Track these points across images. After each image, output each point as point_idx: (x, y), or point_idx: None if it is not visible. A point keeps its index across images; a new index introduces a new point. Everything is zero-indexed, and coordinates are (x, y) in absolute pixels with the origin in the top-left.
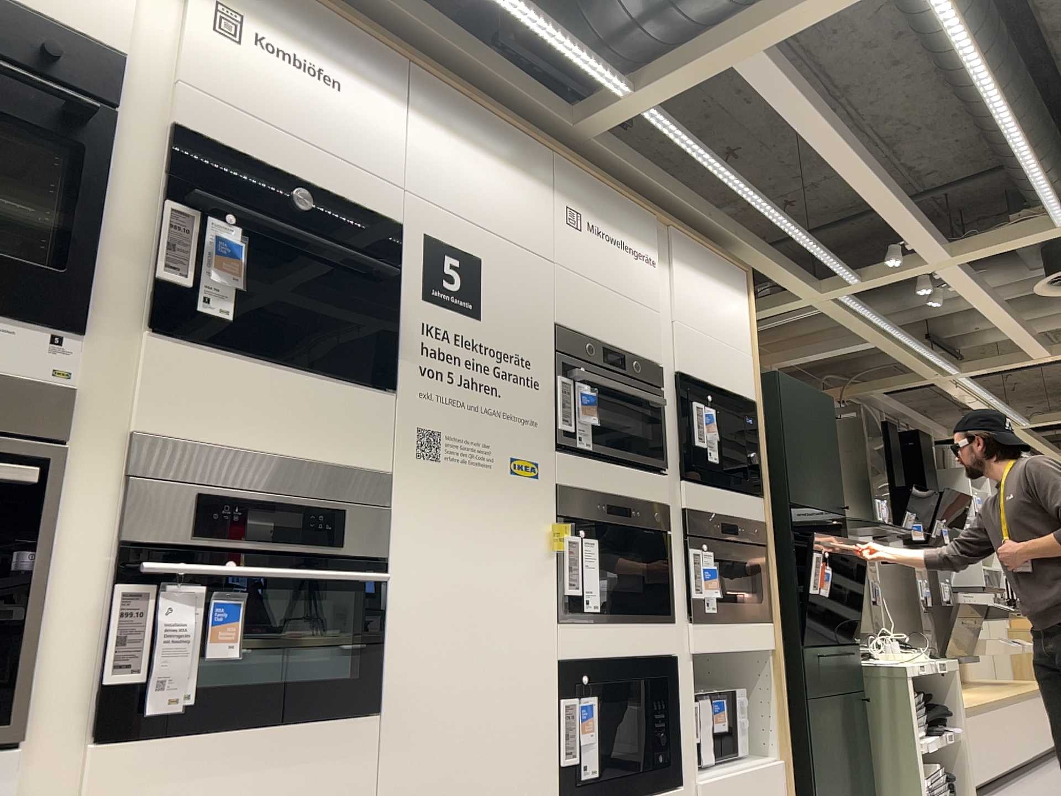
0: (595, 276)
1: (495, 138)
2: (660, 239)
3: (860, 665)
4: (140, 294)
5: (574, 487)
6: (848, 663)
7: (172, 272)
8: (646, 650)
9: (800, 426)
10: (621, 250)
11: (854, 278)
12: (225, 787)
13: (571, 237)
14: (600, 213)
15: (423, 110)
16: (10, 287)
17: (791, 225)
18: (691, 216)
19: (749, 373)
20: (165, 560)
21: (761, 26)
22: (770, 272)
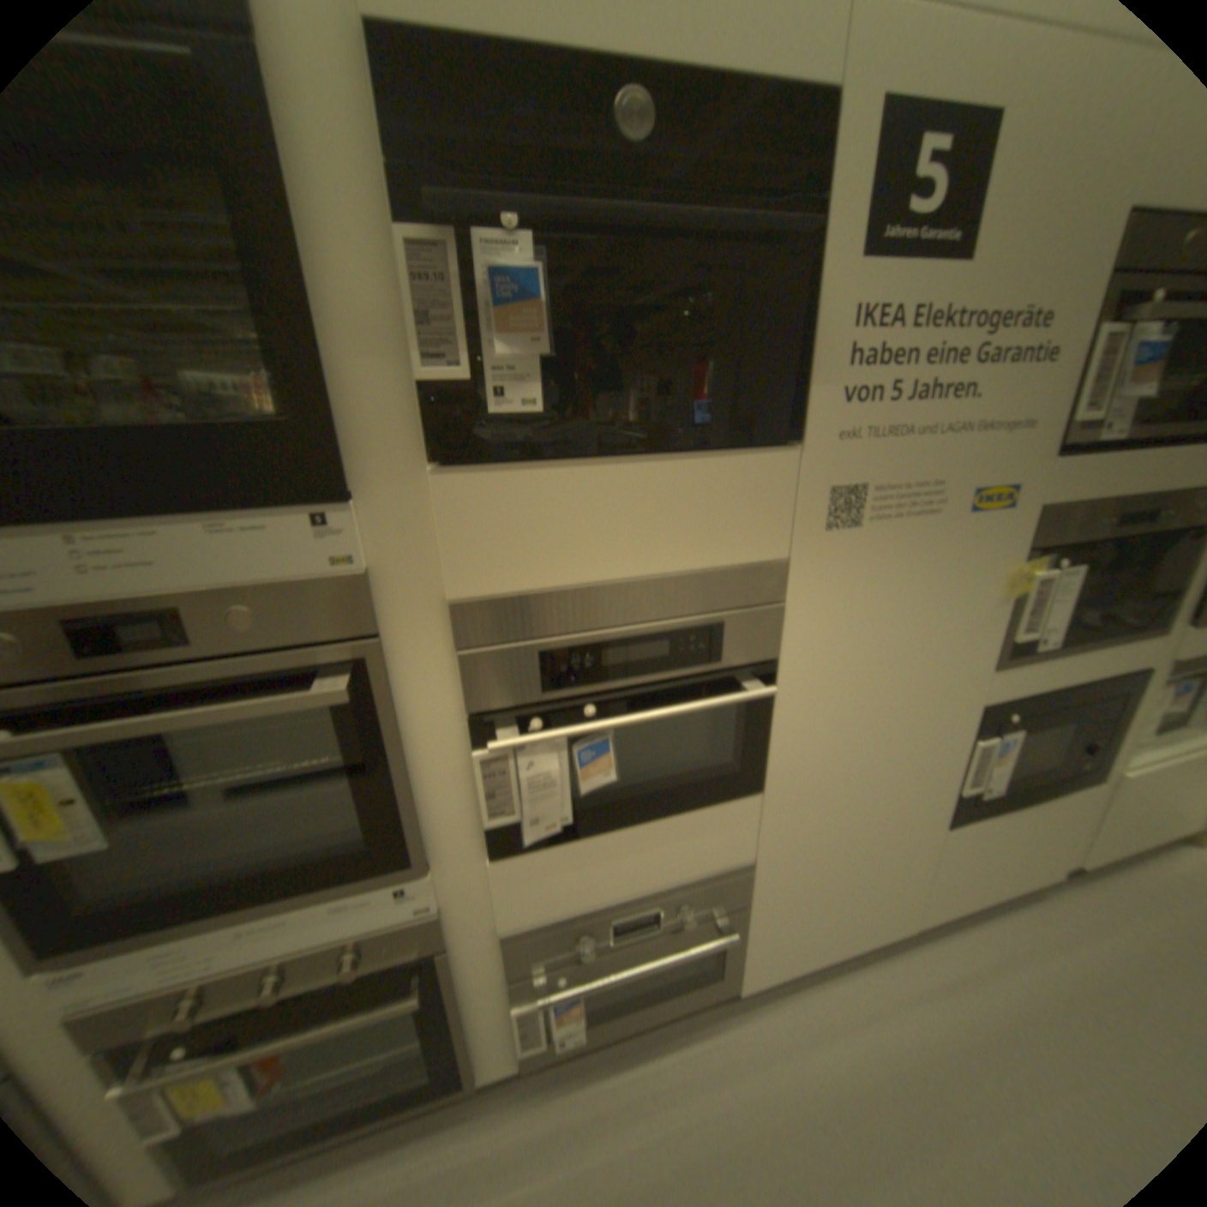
0: None
1: None
2: None
3: None
4: (405, 413)
5: (1074, 501)
6: None
7: (434, 366)
8: (1113, 673)
9: None
10: None
11: None
12: (613, 869)
13: None
14: None
15: None
16: (231, 467)
17: None
18: None
19: None
20: (520, 720)
21: None
22: None
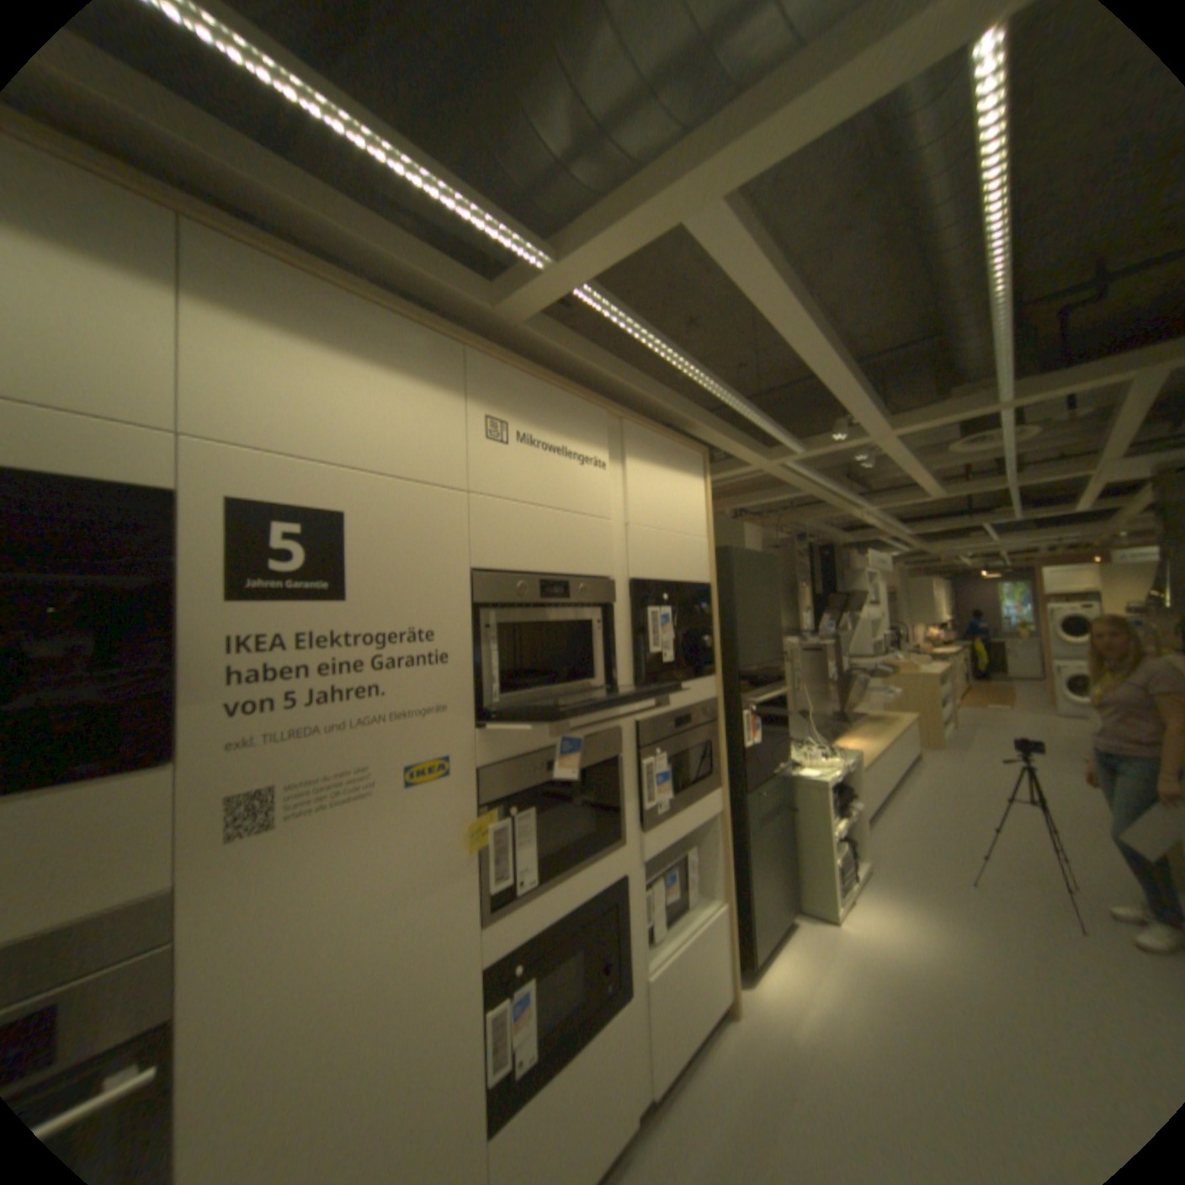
0: (528, 498)
1: (366, 334)
2: (612, 436)
3: (791, 782)
4: None
5: (500, 761)
6: (782, 787)
7: None
8: (593, 892)
9: (751, 593)
10: (564, 460)
11: (803, 449)
12: None
13: (494, 456)
14: (534, 418)
15: (216, 299)
16: None
17: (749, 408)
18: (648, 402)
19: (705, 558)
20: None
21: (723, 151)
22: (727, 447)
